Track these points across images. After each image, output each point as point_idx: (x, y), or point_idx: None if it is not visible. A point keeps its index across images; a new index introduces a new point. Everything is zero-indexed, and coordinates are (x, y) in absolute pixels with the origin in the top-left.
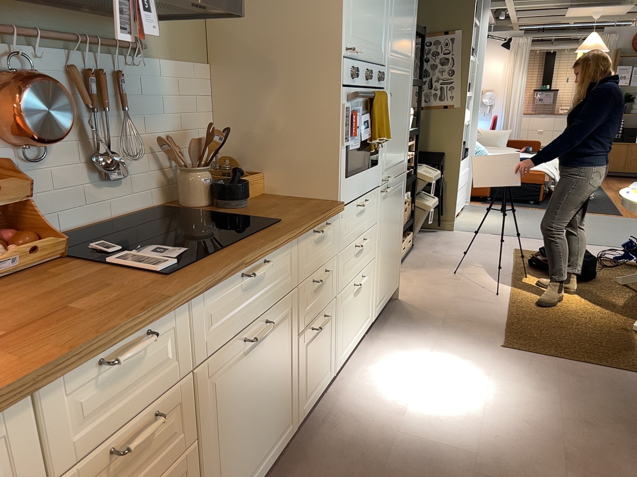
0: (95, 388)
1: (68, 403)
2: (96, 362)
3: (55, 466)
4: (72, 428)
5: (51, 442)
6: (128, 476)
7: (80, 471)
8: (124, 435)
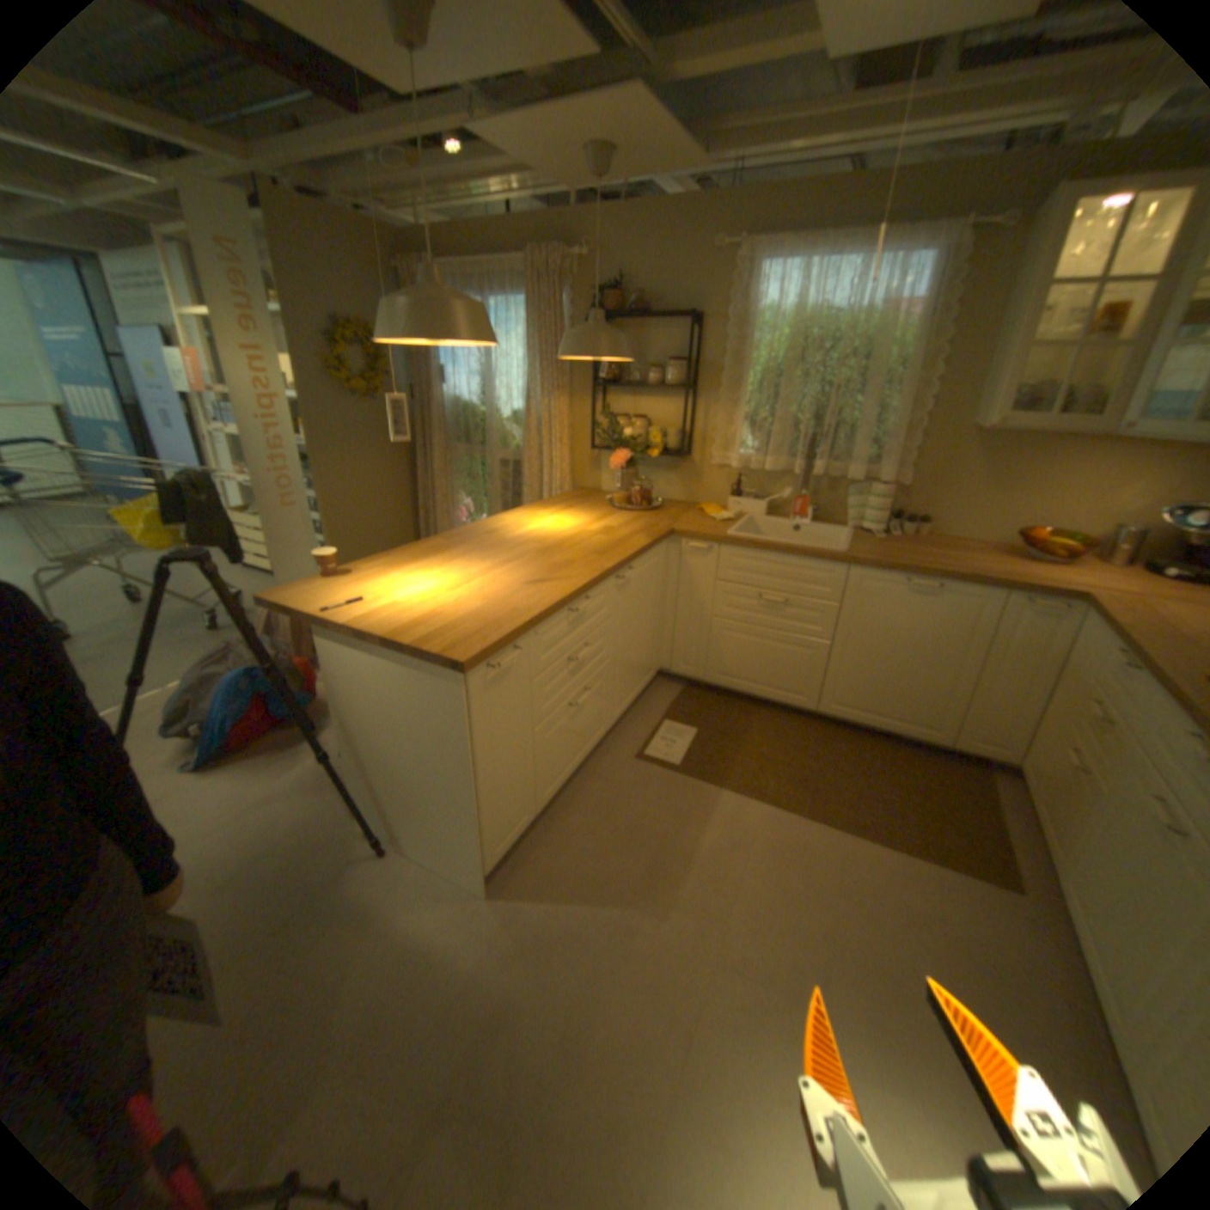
0: (1120, 664)
1: (1115, 655)
2: (1124, 649)
3: (1098, 674)
4: (1108, 669)
5: (1103, 662)
6: (1095, 734)
7: (1097, 693)
8: (1107, 708)
